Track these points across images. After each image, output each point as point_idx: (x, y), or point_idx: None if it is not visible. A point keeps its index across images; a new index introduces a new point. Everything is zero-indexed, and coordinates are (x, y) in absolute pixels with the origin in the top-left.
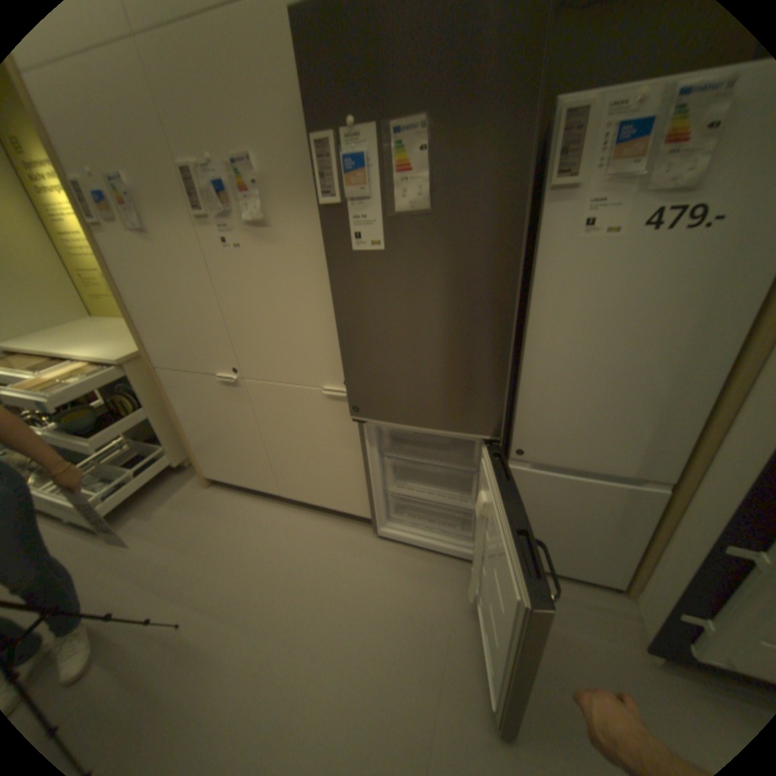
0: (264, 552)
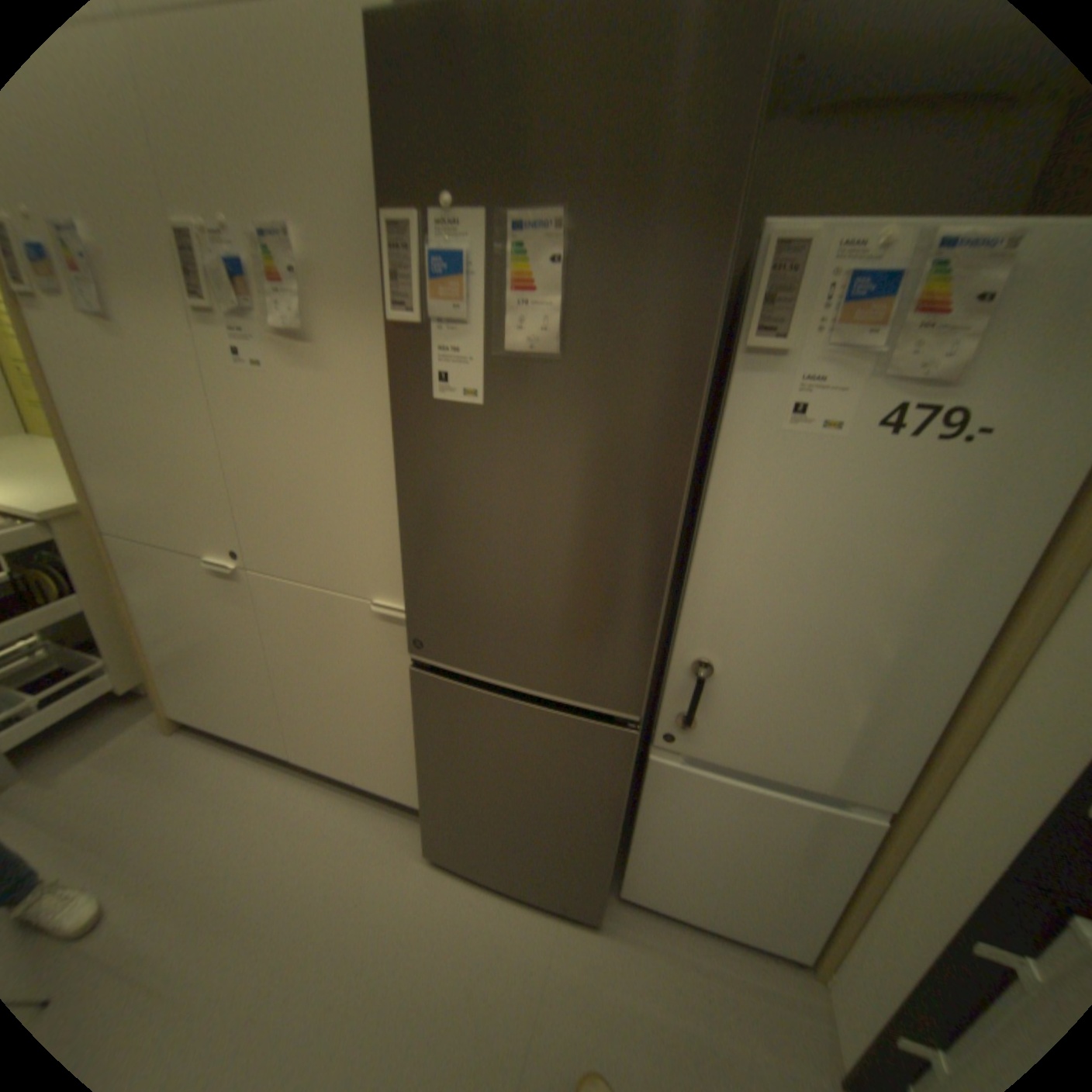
0: (240, 859)
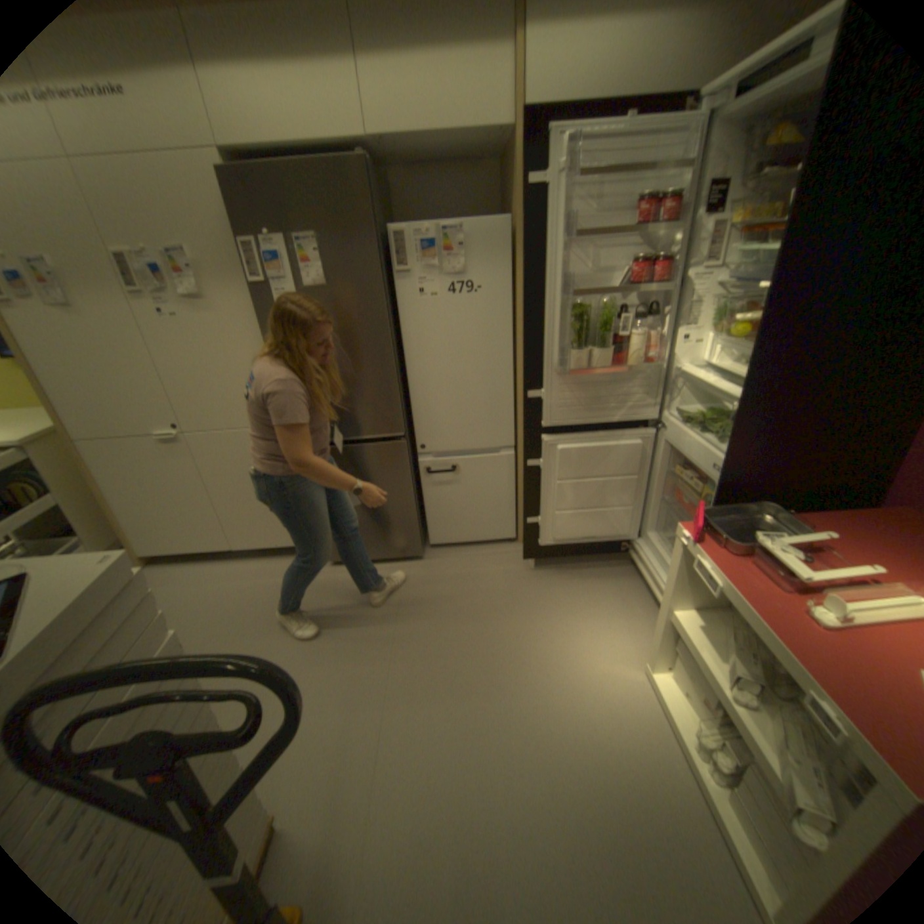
0: (225, 596)
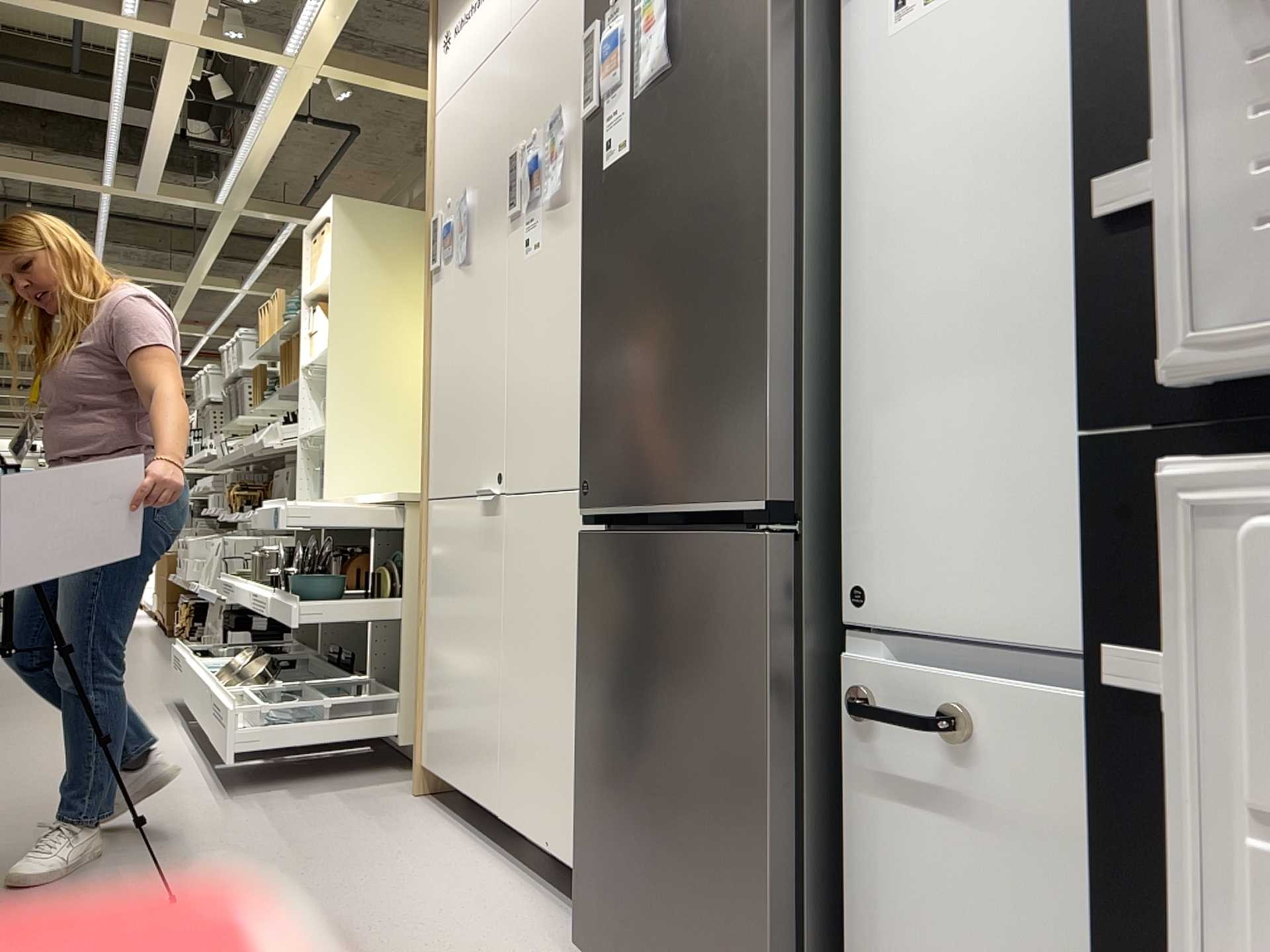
0: (389, 891)
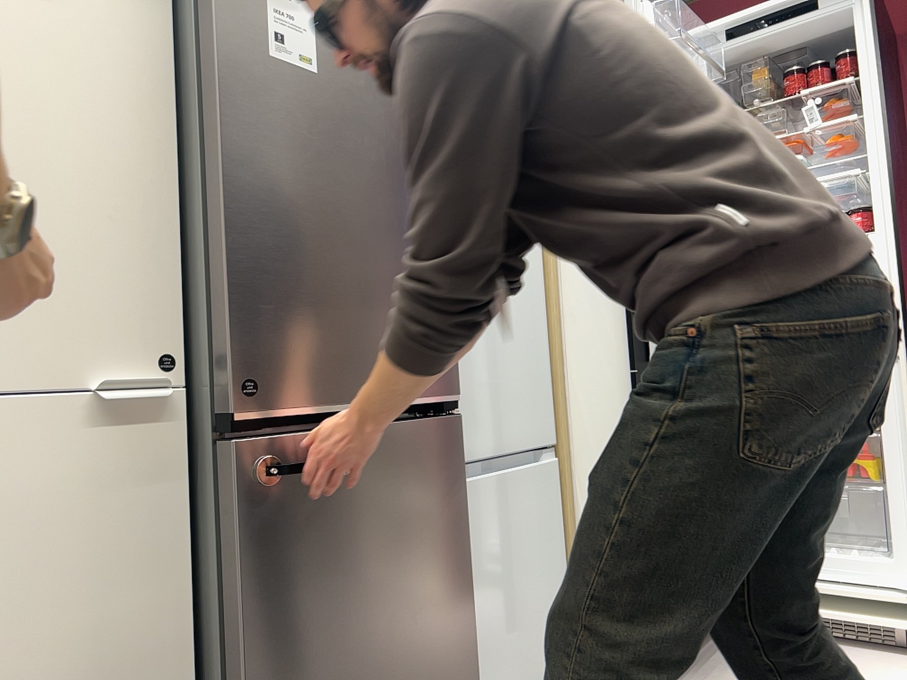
0: None
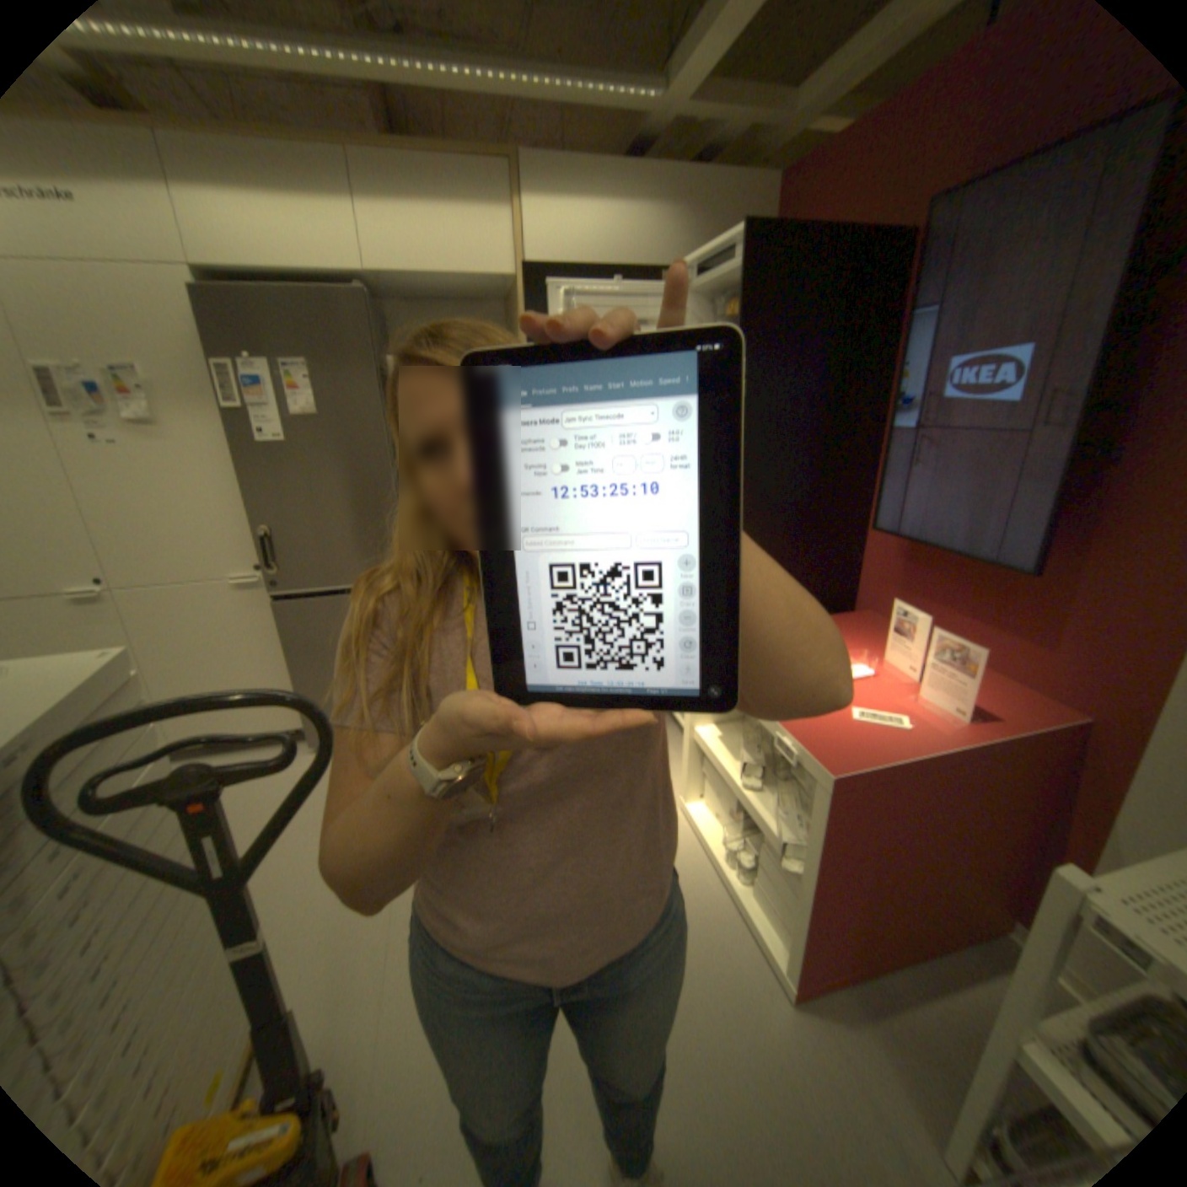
0: None
